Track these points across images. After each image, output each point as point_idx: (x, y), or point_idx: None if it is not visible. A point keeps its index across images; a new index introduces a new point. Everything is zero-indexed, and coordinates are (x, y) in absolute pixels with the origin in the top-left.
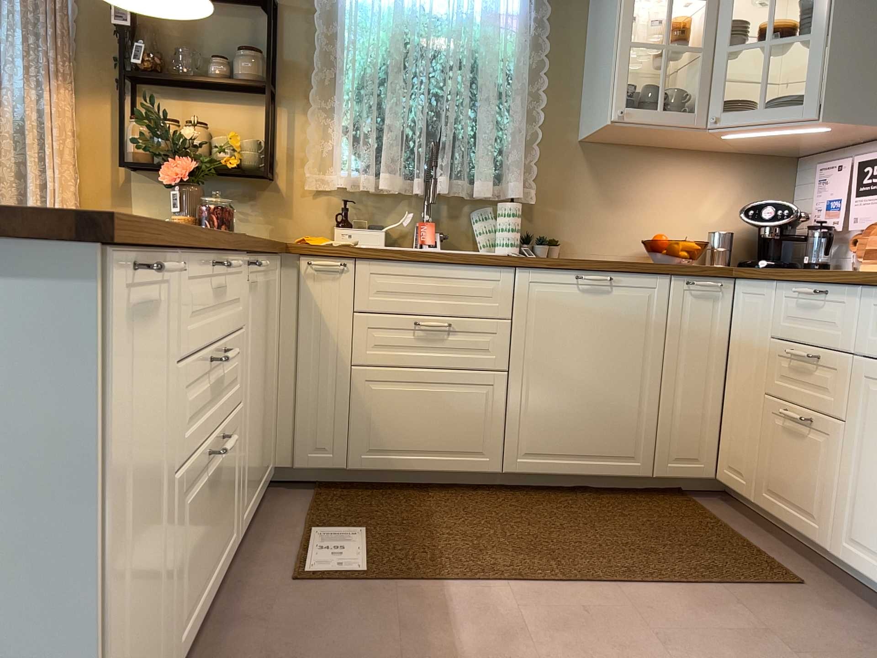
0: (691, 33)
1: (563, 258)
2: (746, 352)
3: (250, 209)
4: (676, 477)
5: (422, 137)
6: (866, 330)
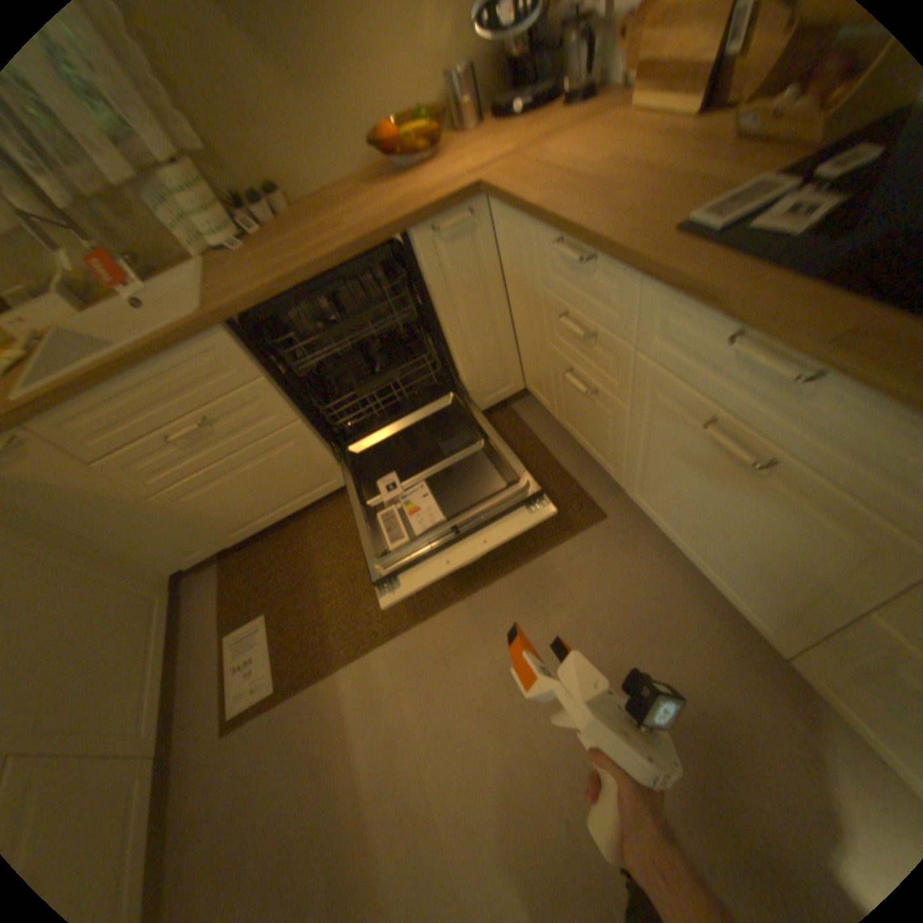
0: None
1: (269, 279)
2: (520, 291)
3: None
4: (492, 406)
5: None
6: (649, 328)
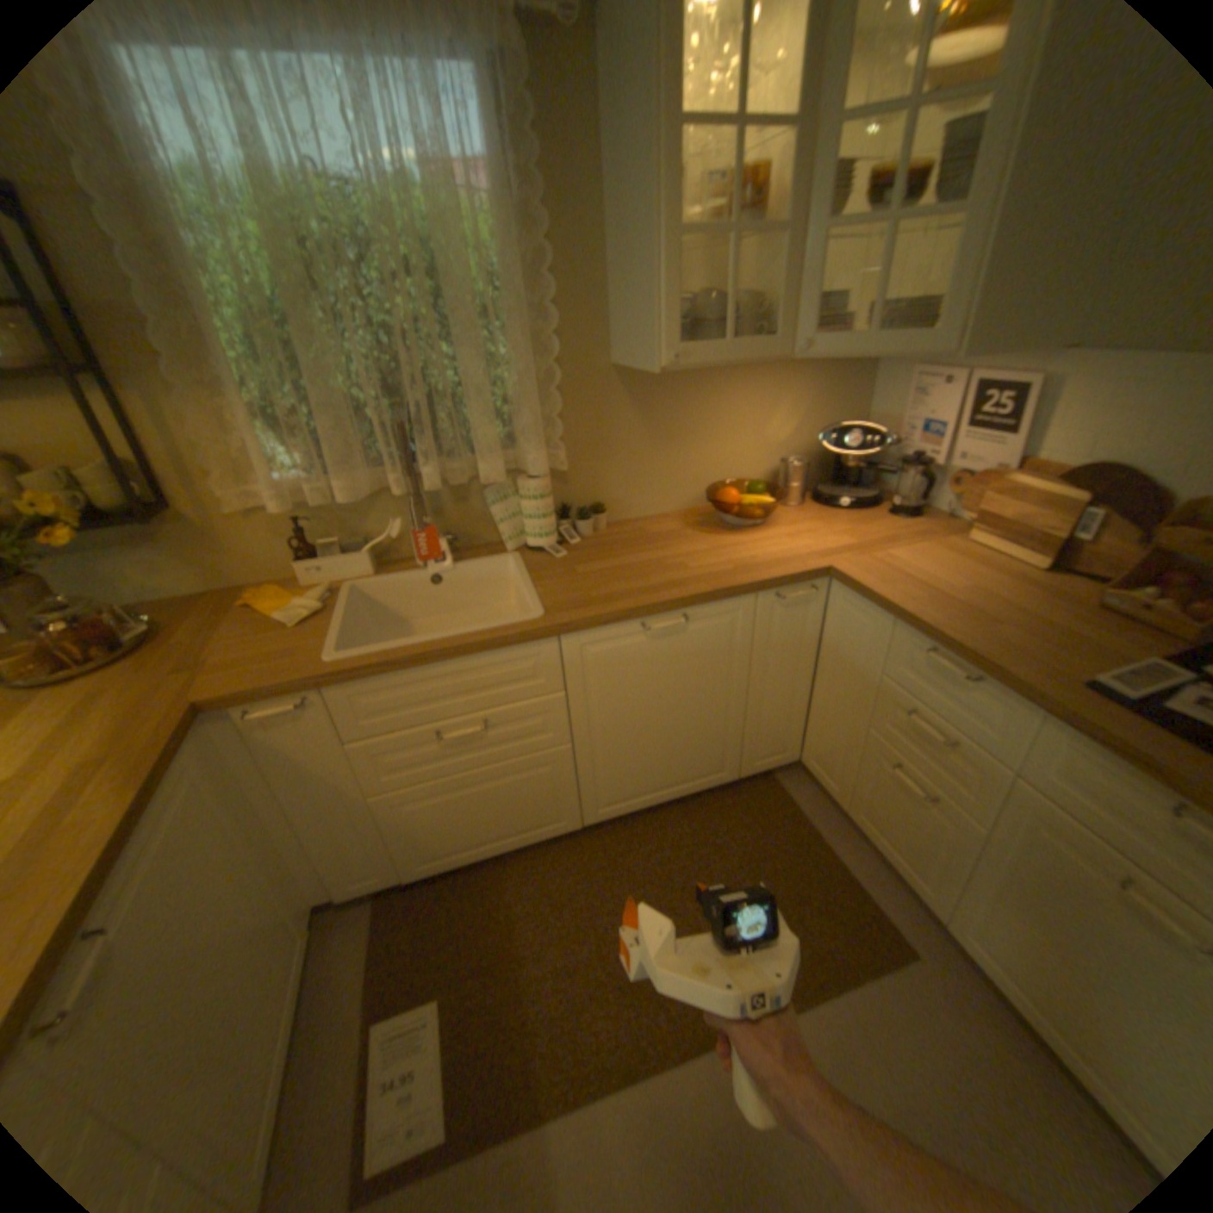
0: (766, 176)
1: (621, 604)
2: (844, 667)
3: (151, 555)
4: (761, 772)
5: (380, 410)
6: (1047, 763)
